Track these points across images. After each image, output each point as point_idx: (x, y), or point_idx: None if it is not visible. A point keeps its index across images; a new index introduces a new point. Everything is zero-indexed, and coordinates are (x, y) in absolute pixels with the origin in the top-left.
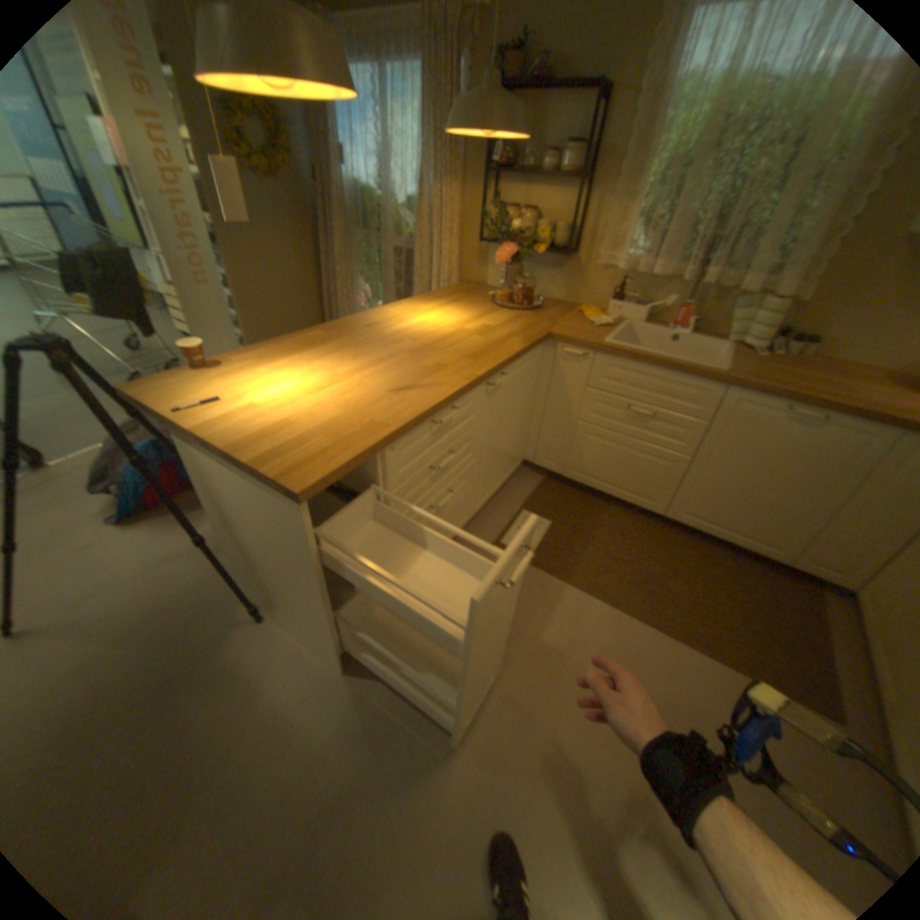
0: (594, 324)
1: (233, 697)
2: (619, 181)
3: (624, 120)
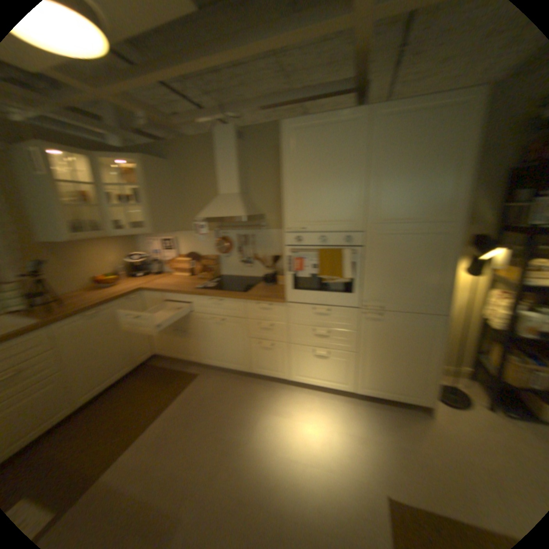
0: None
1: None
2: None
3: None
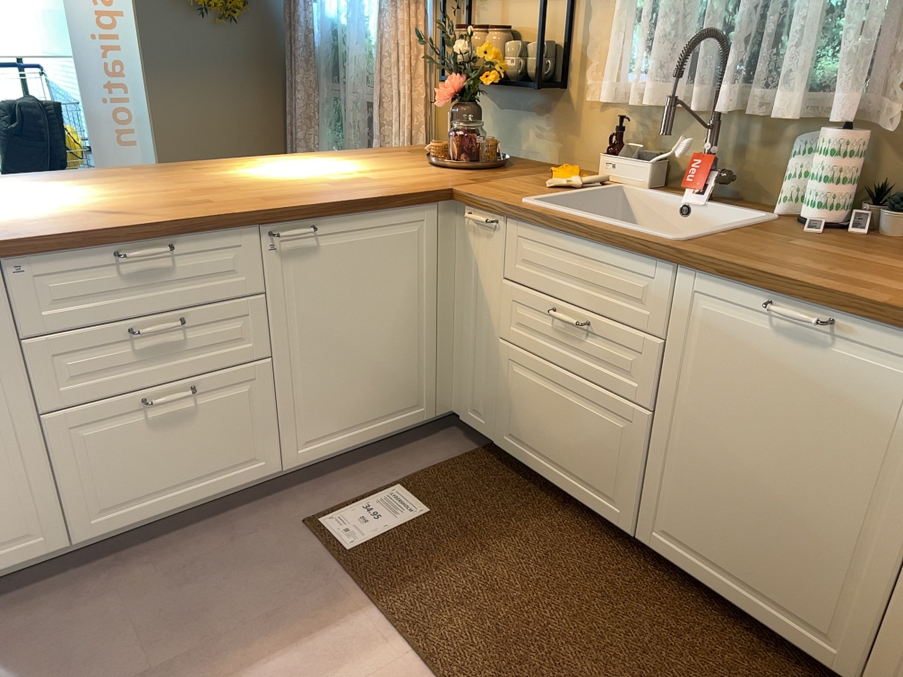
0: (548, 185)
1: None
2: None
3: None
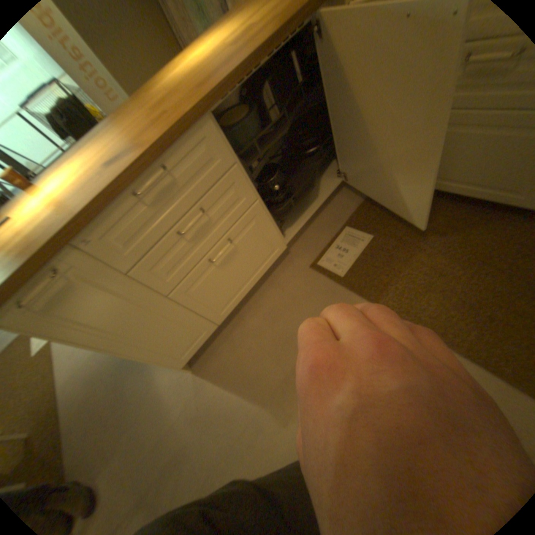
0: None
1: (142, 378)
2: None
3: None
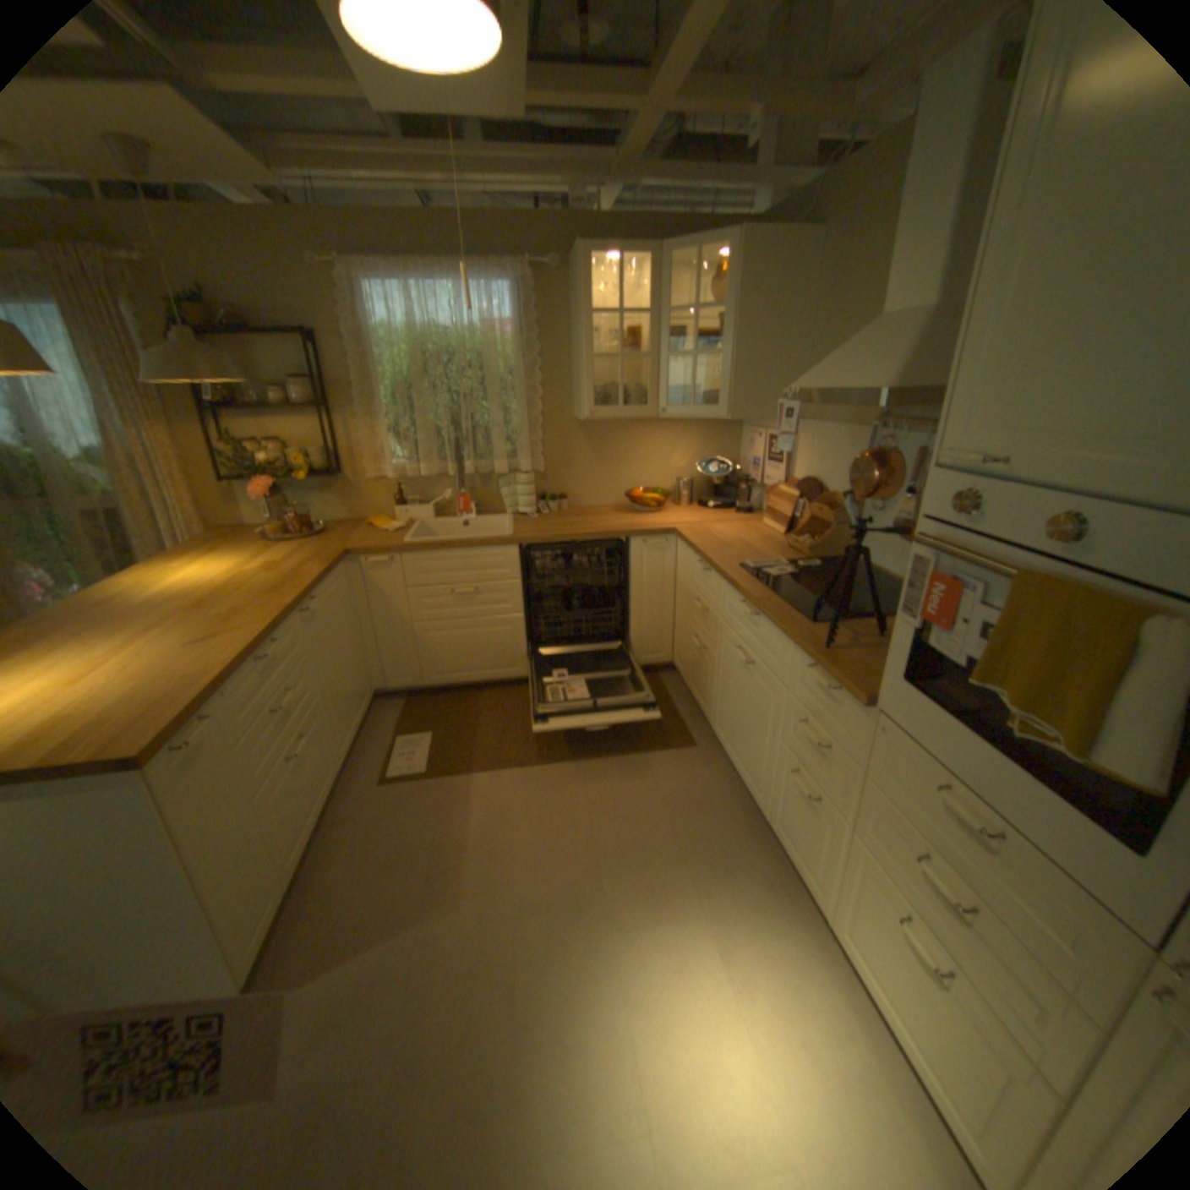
0: (389, 531)
1: None
2: (356, 407)
3: (338, 358)
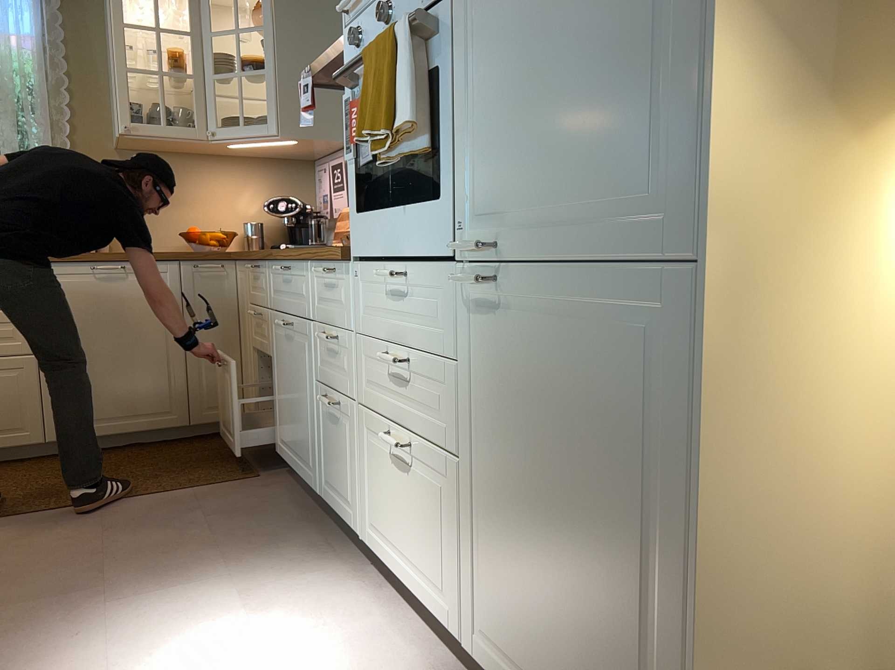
0: None
1: None
2: None
3: None
